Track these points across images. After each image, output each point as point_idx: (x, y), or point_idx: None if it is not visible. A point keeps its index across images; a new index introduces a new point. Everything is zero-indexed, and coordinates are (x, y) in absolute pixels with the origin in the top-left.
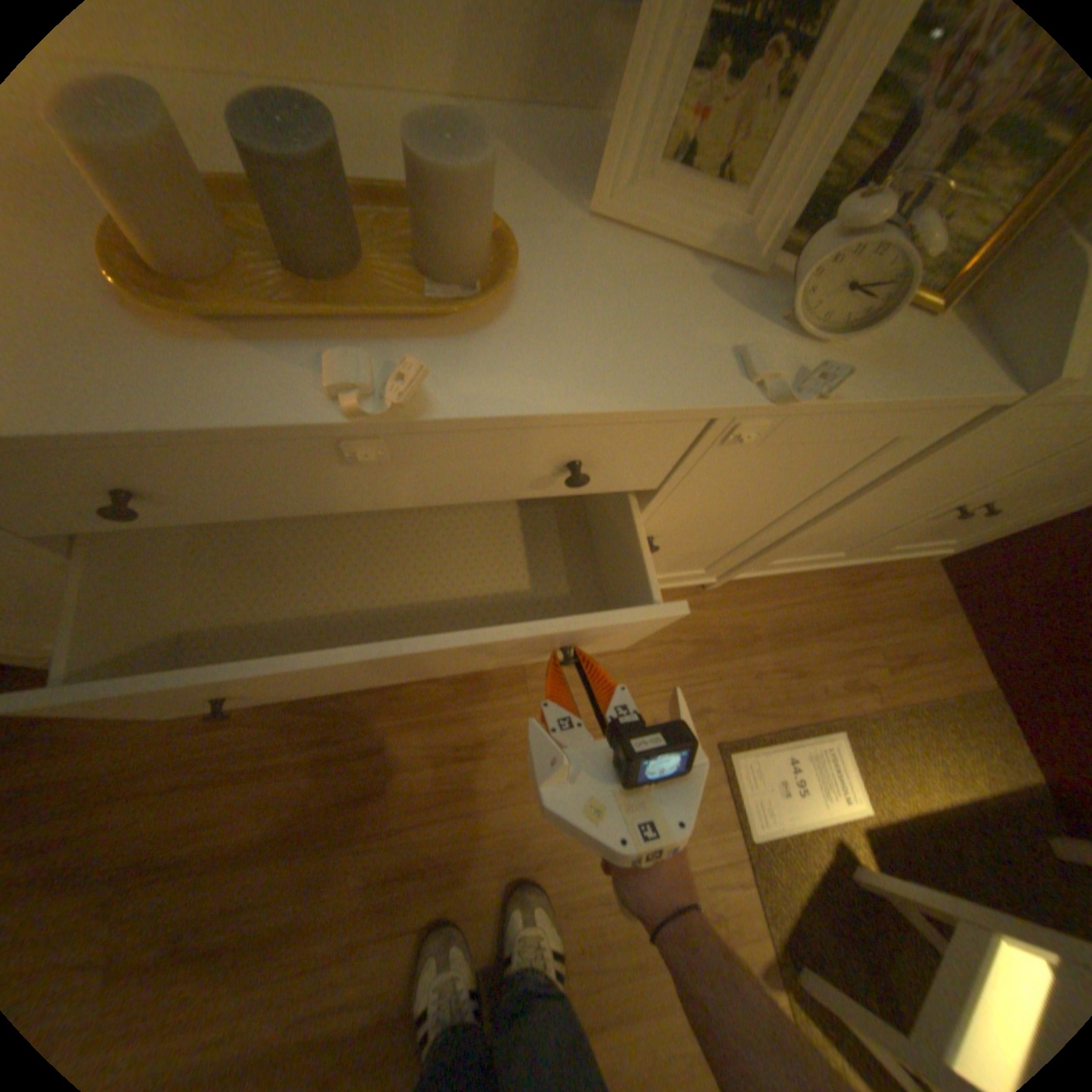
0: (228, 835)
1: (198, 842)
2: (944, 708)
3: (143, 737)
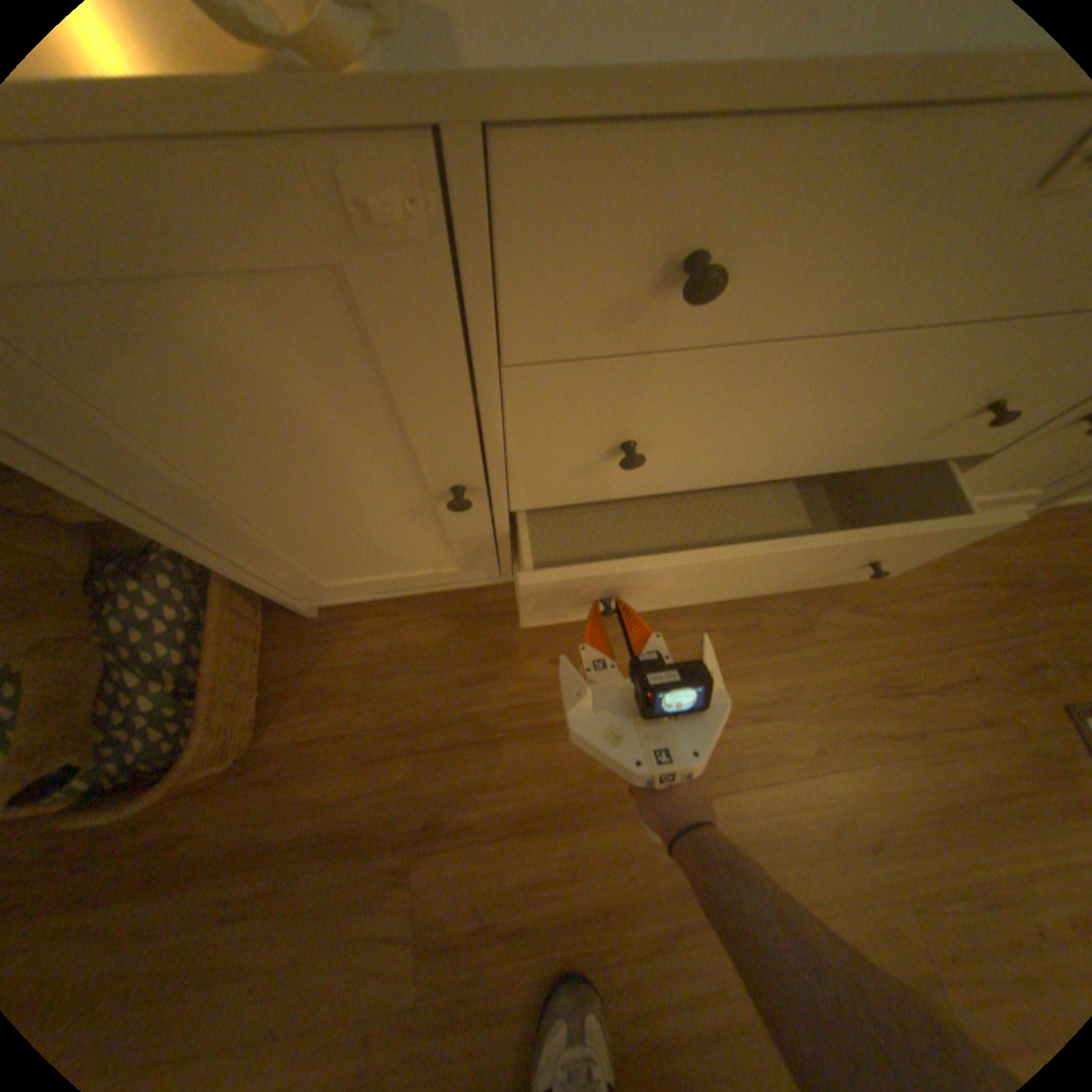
0: (517, 798)
1: (486, 805)
2: None
3: (410, 689)
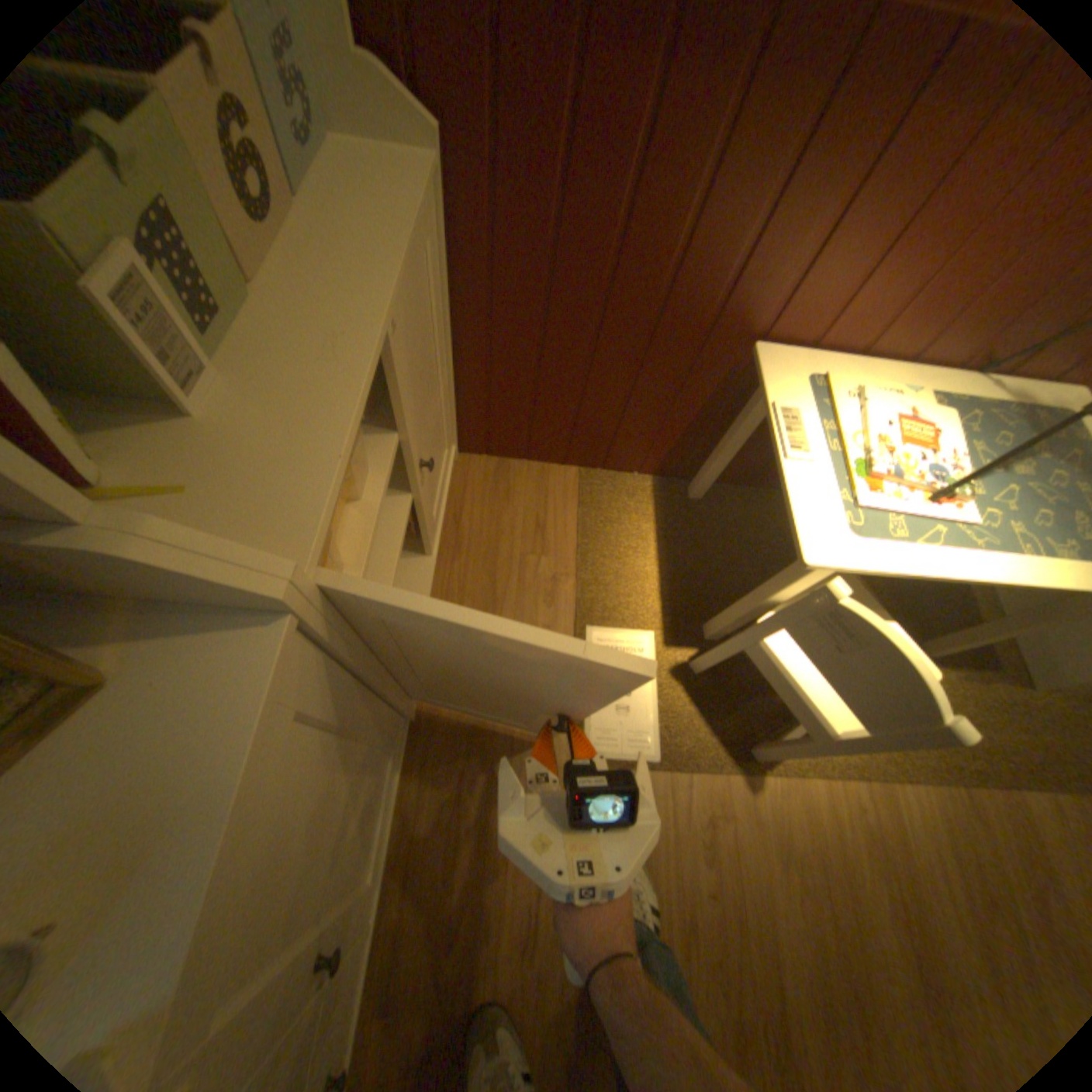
0: None
1: None
2: (582, 522)
3: None
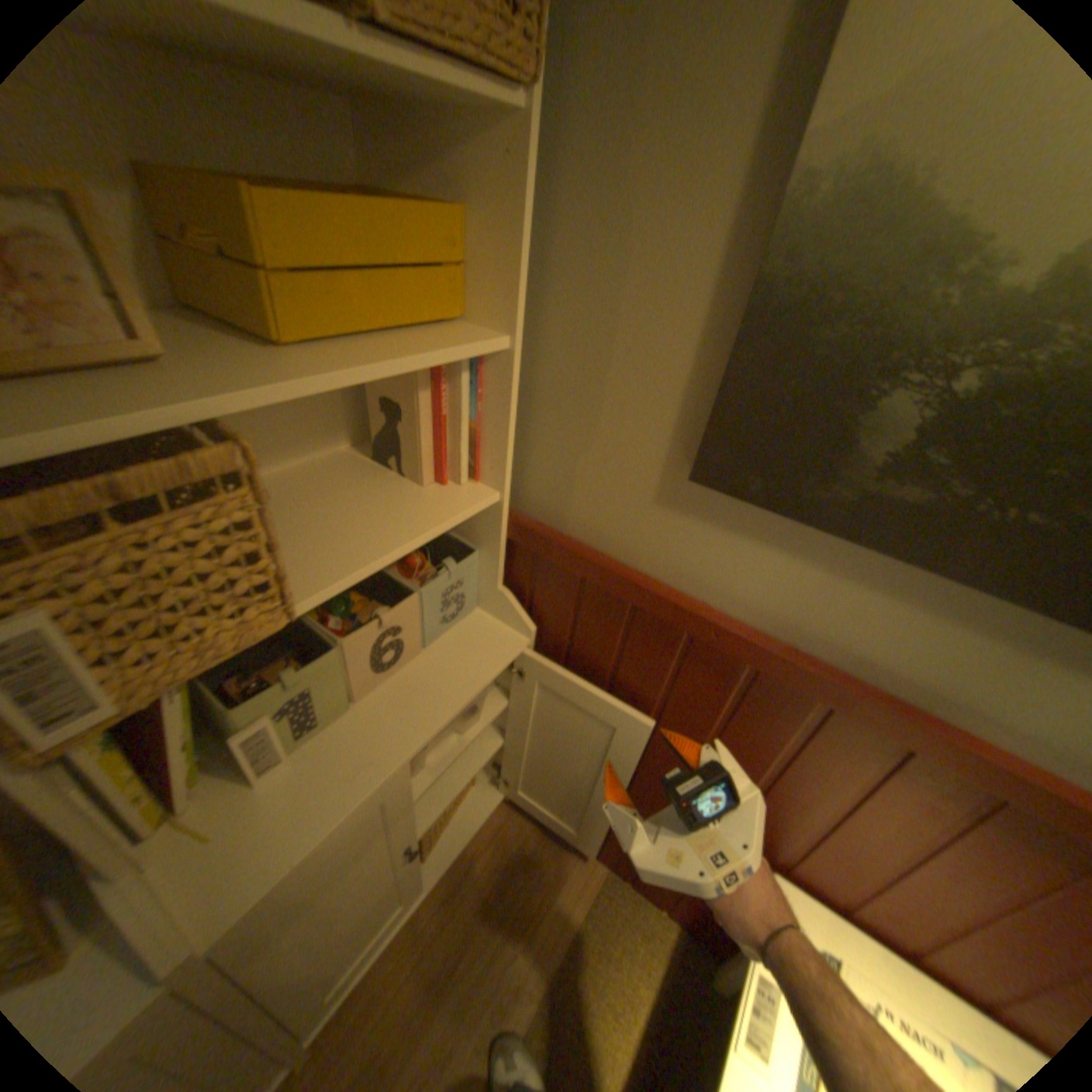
0: None
1: None
2: (581, 941)
3: None
